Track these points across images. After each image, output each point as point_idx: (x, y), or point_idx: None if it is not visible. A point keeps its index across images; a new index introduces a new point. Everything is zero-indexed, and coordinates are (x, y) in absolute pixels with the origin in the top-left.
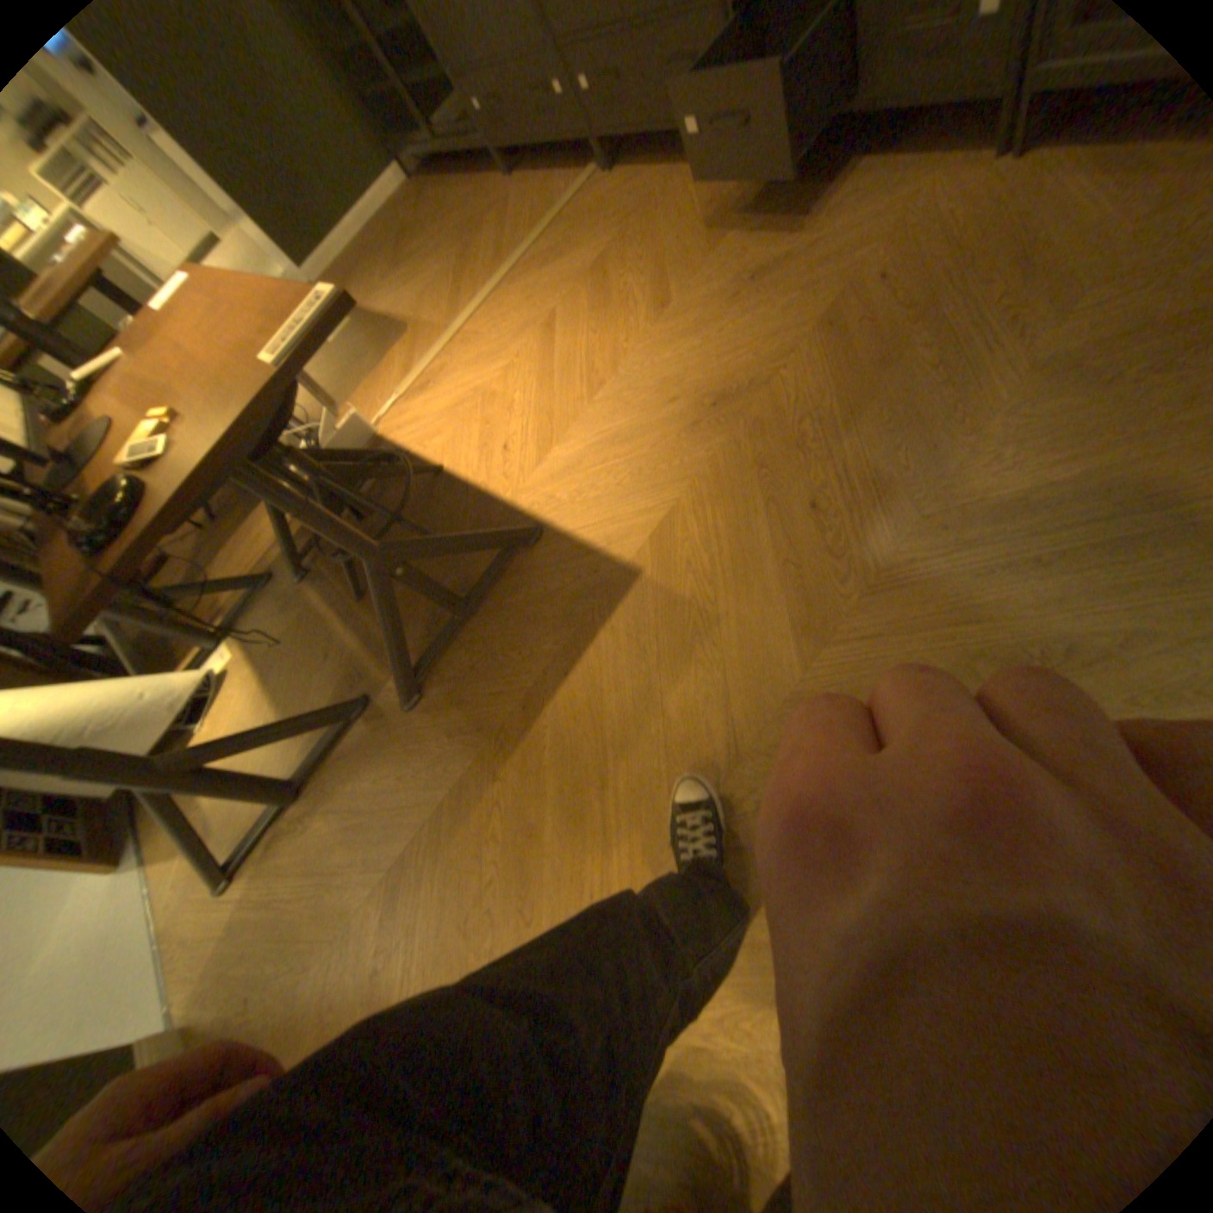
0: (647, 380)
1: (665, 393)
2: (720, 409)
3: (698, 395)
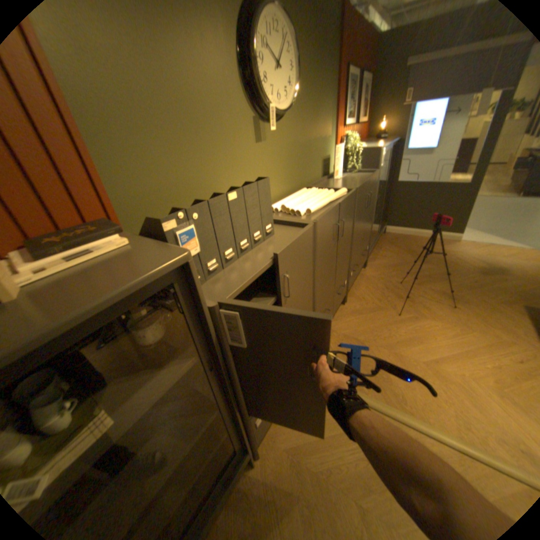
0: (453, 317)
1: (456, 311)
2: (456, 299)
3: (453, 304)
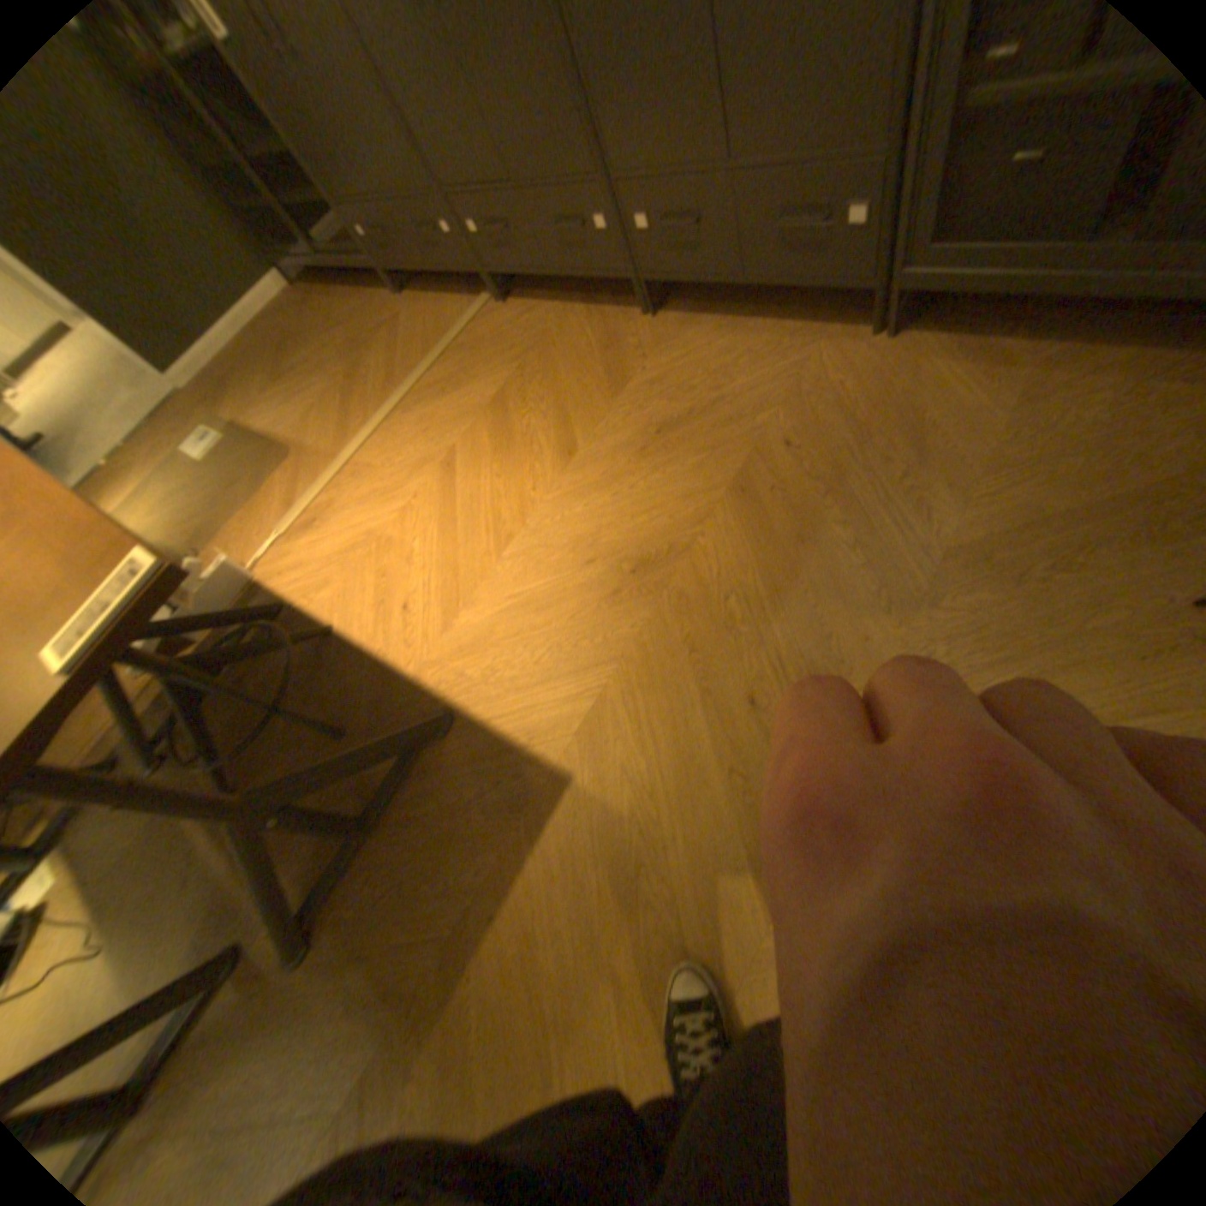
0: (560, 539)
1: (580, 555)
2: (640, 578)
3: (615, 560)
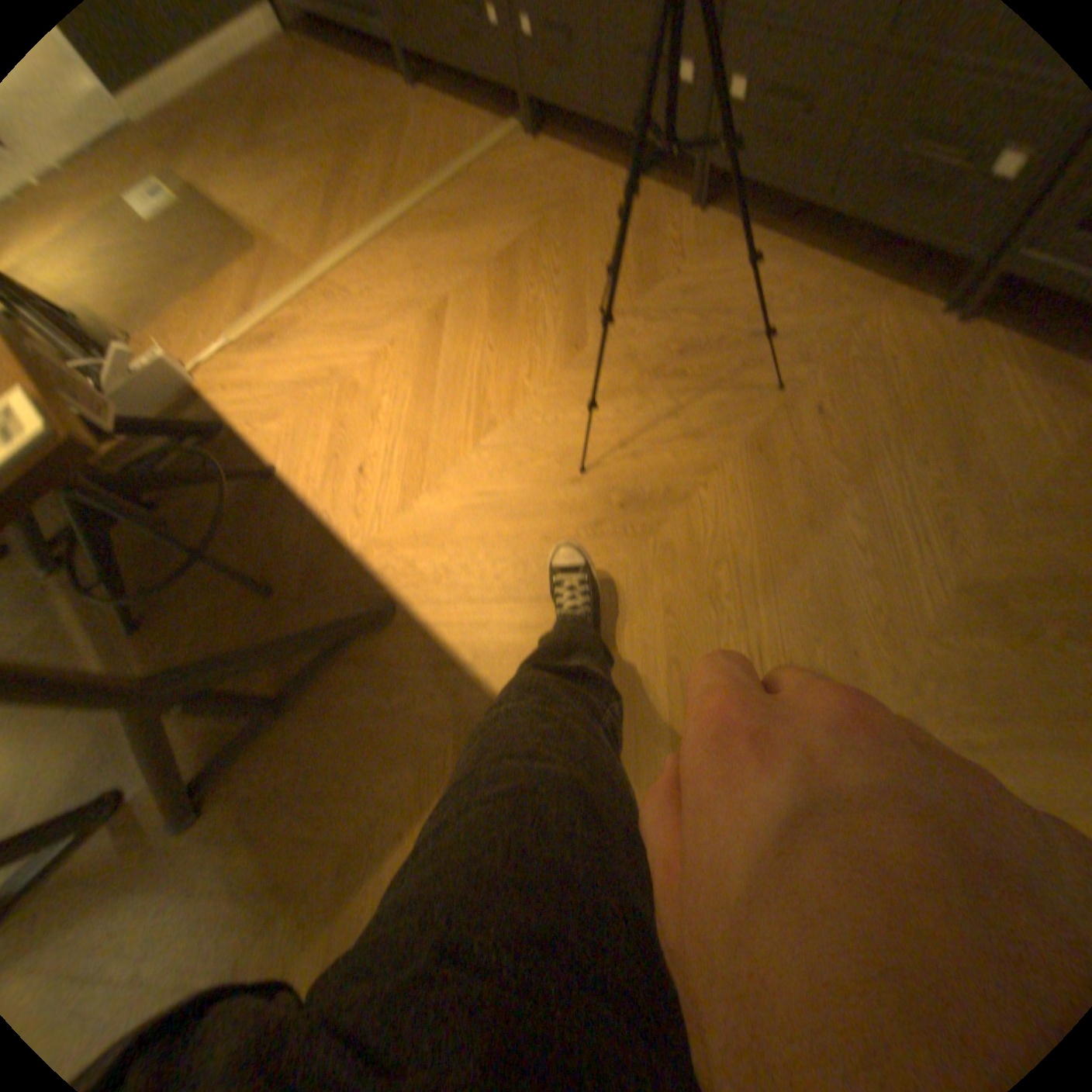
0: (547, 439)
1: (567, 464)
2: (627, 511)
3: (605, 482)
